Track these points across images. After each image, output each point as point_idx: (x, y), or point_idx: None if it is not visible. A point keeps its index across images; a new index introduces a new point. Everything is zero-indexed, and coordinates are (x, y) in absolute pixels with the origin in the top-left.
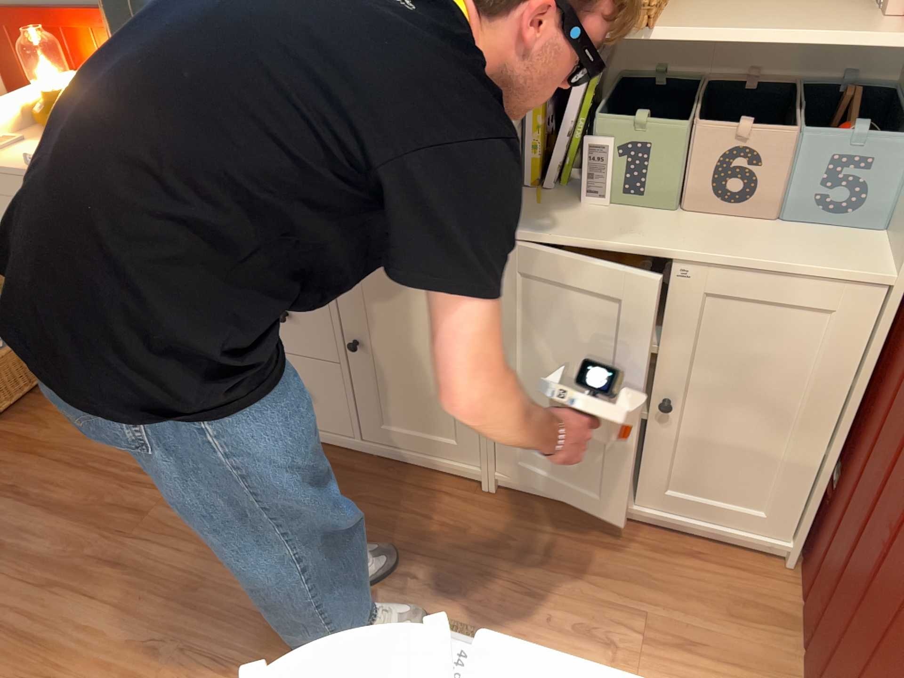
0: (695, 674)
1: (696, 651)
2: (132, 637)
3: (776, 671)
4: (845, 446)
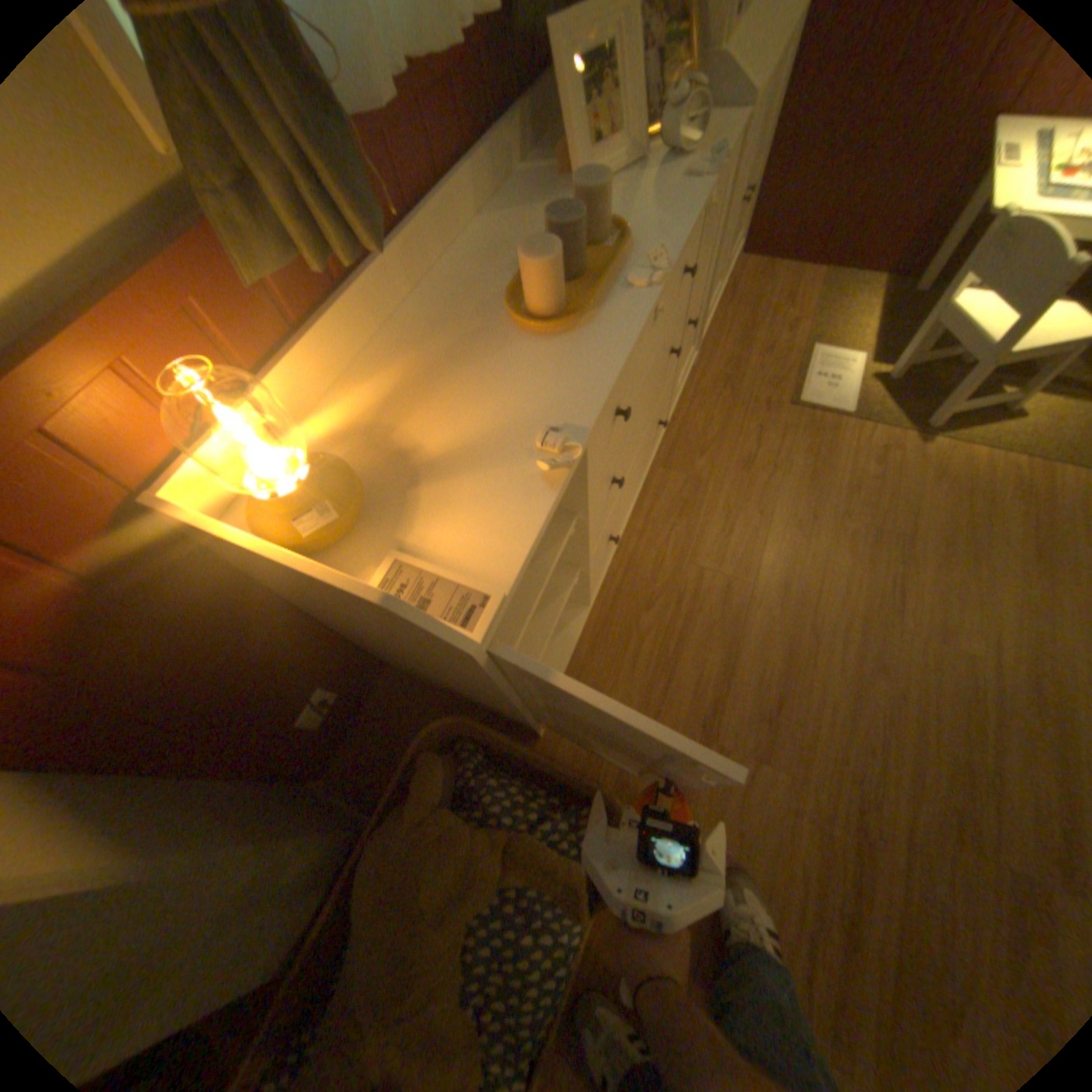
0: (808, 295)
1: (795, 293)
2: (850, 555)
3: (800, 271)
4: (771, 146)
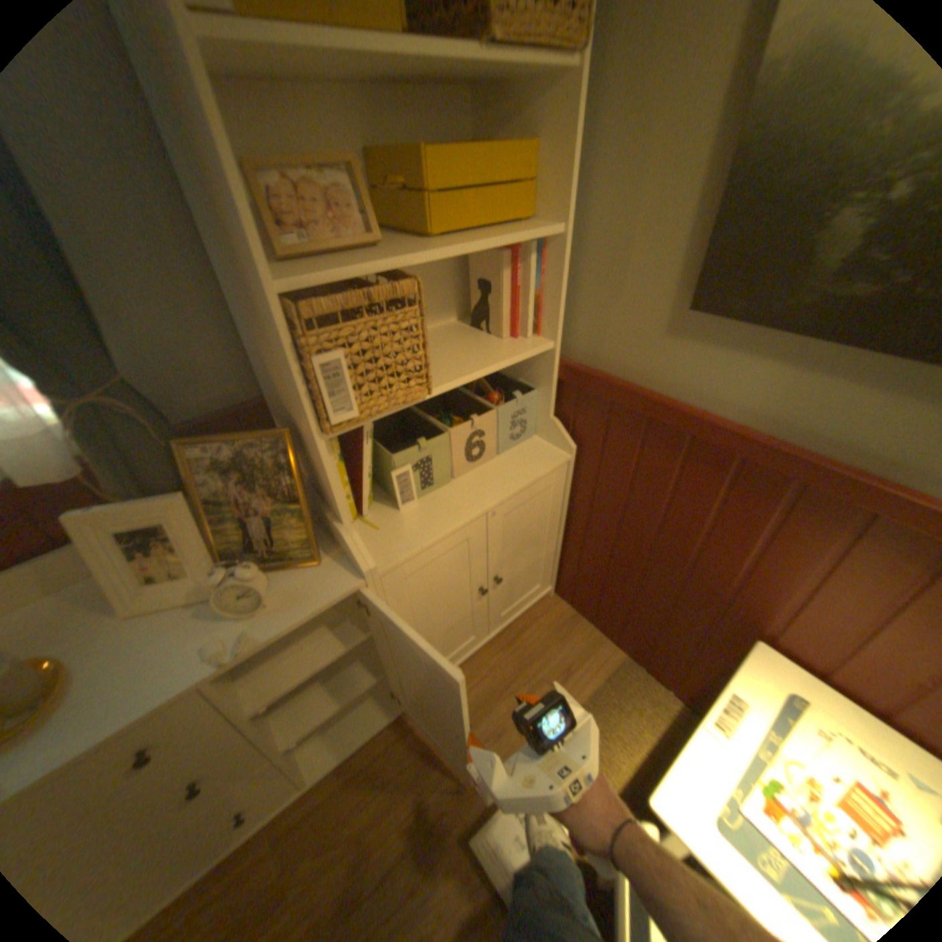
0: (587, 684)
1: (576, 673)
2: None
3: (600, 646)
4: (567, 534)
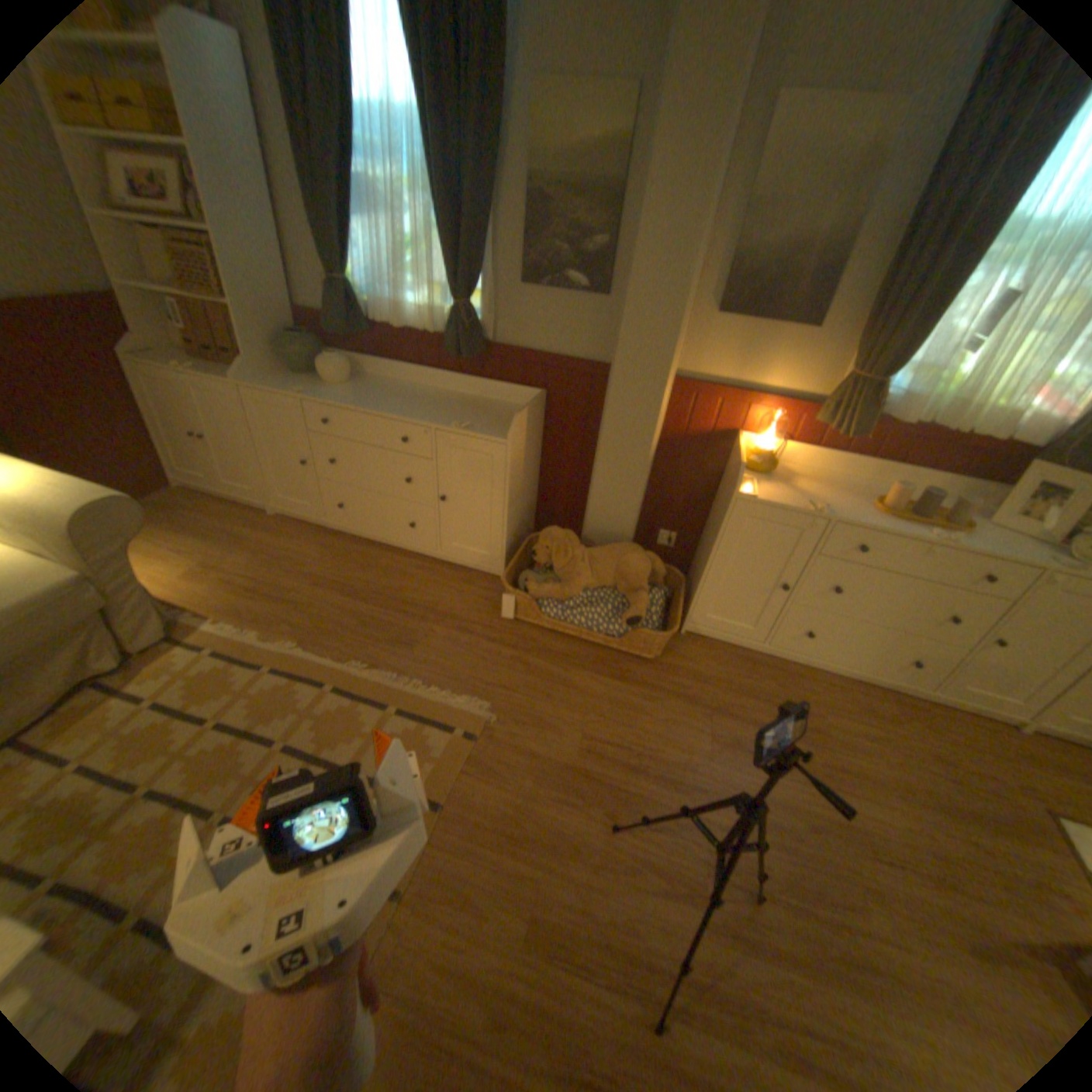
0: None
1: None
2: (907, 831)
3: None
4: None
